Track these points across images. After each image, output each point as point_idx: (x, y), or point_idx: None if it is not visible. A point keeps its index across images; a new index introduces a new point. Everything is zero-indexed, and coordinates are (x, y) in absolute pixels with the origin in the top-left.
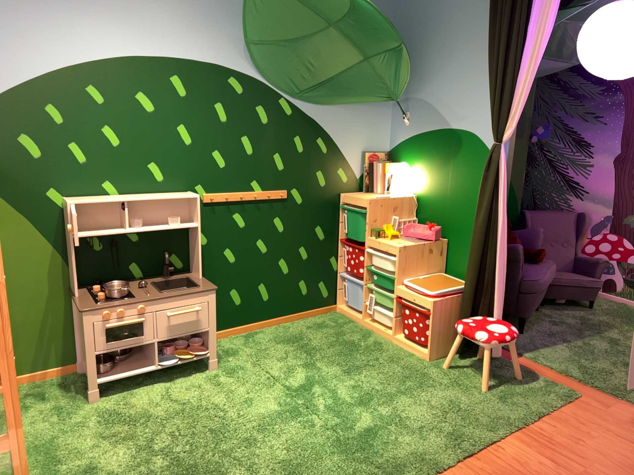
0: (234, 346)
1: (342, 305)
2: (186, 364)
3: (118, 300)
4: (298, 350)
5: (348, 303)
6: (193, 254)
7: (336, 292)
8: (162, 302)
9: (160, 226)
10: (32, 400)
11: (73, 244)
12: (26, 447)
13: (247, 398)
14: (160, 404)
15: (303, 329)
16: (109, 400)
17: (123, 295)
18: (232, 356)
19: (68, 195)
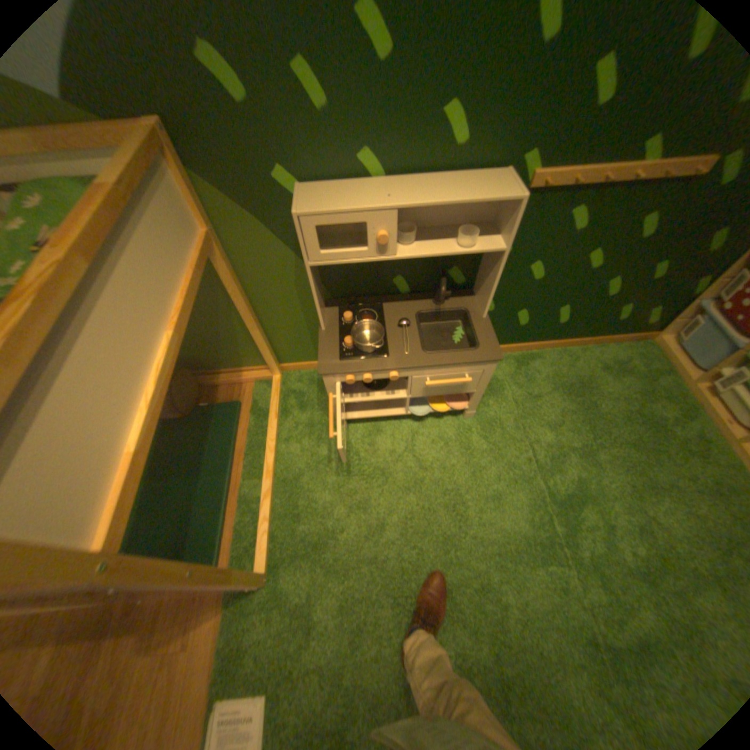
0: (501, 373)
1: (668, 337)
2: (439, 411)
3: (367, 356)
4: (580, 412)
5: (683, 345)
6: (485, 280)
7: (672, 321)
8: (422, 370)
9: (443, 244)
10: (292, 402)
11: (310, 275)
12: (276, 479)
13: (497, 493)
14: (402, 458)
15: (596, 368)
16: (355, 431)
17: (374, 350)
18: (495, 397)
19: (304, 178)
